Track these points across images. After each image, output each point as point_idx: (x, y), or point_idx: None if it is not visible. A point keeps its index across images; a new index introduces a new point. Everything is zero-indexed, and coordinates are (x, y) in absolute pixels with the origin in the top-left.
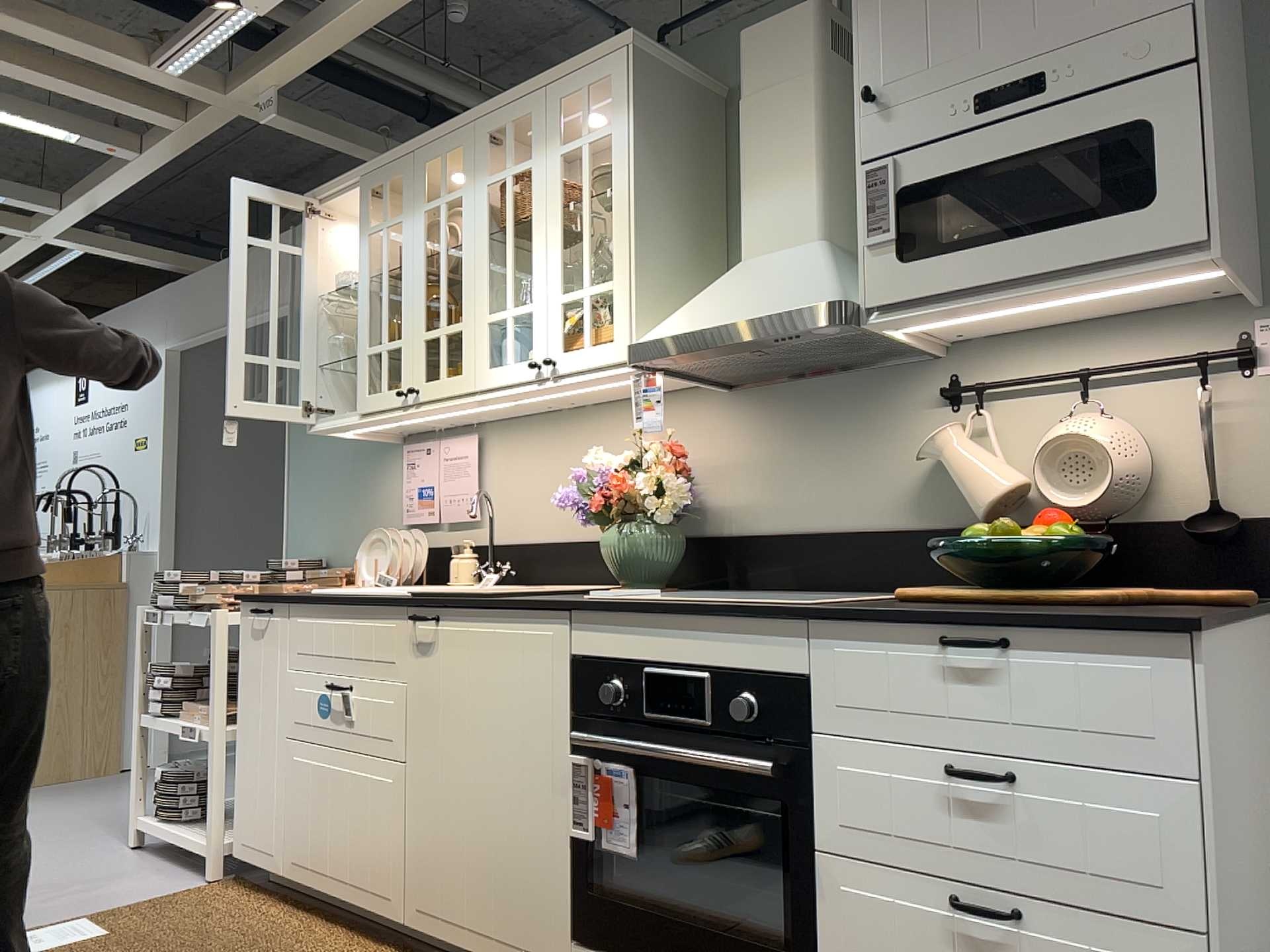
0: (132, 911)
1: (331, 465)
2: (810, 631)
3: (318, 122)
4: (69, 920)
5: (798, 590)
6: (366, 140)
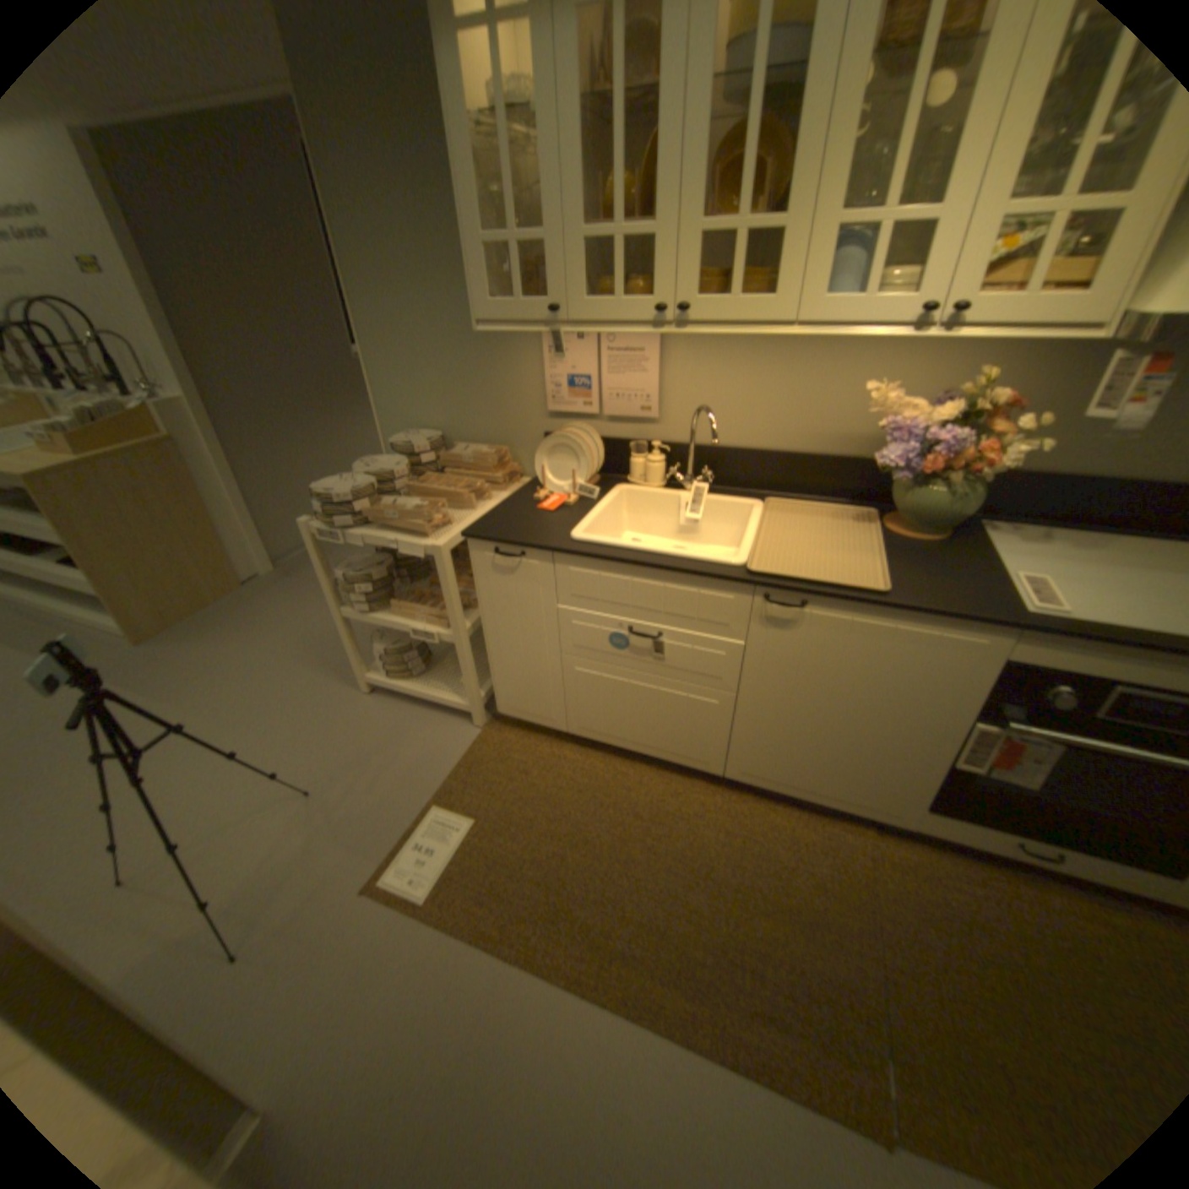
0: (460, 784)
1: (424, 332)
2: None
3: None
4: (421, 810)
5: (1058, 522)
6: None
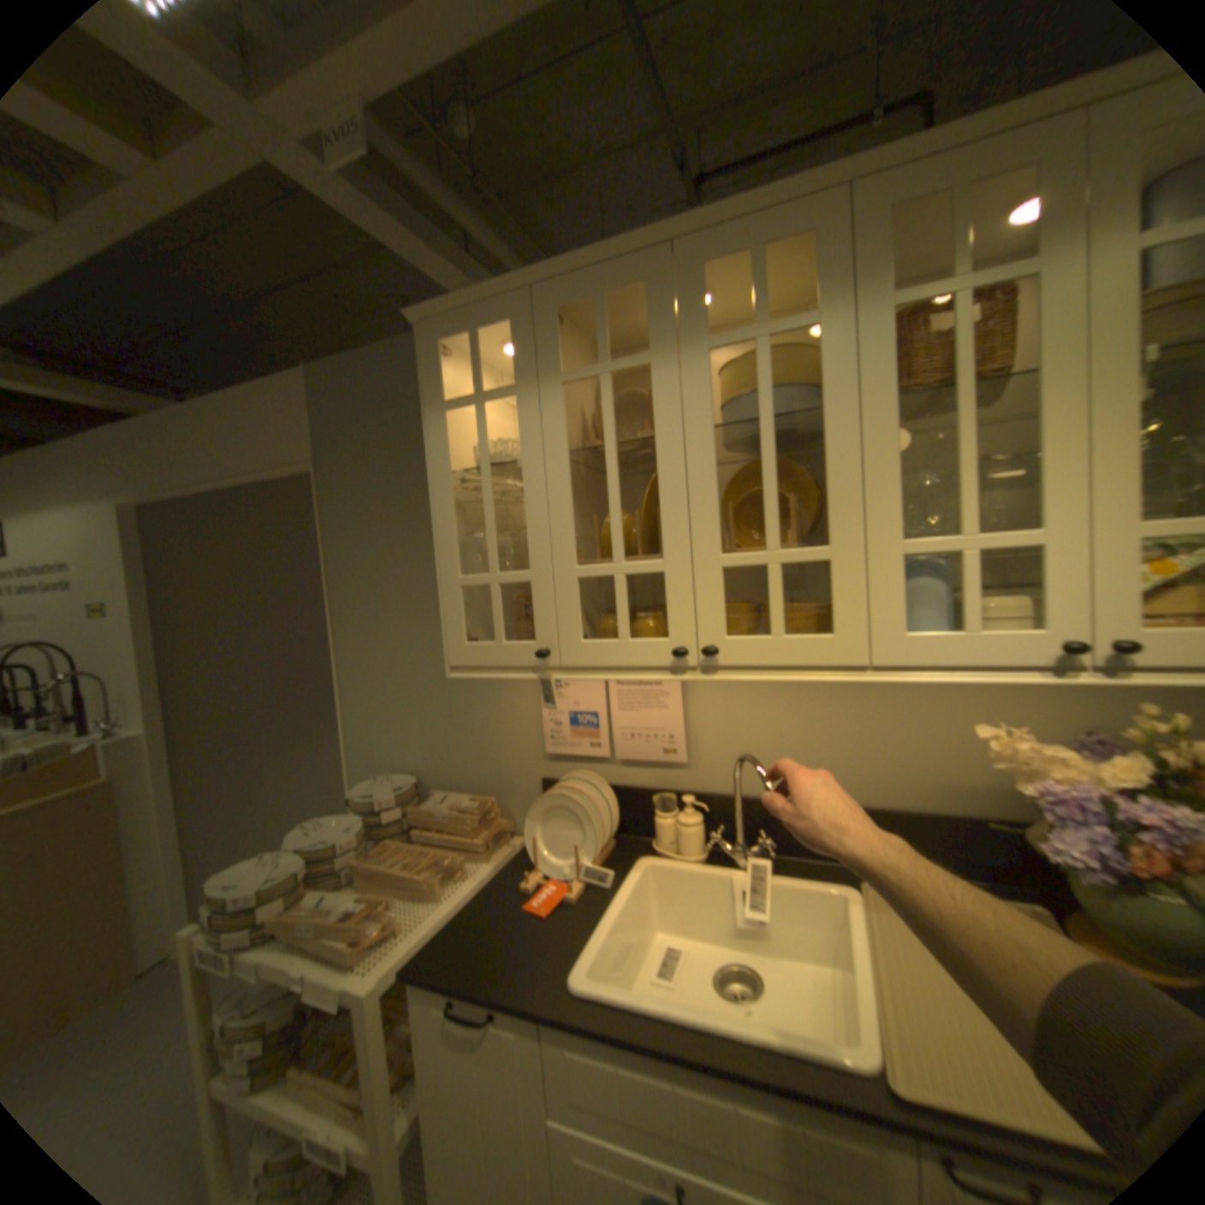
0: None
1: (408, 665)
2: None
3: (384, 196)
4: None
5: None
6: (440, 243)
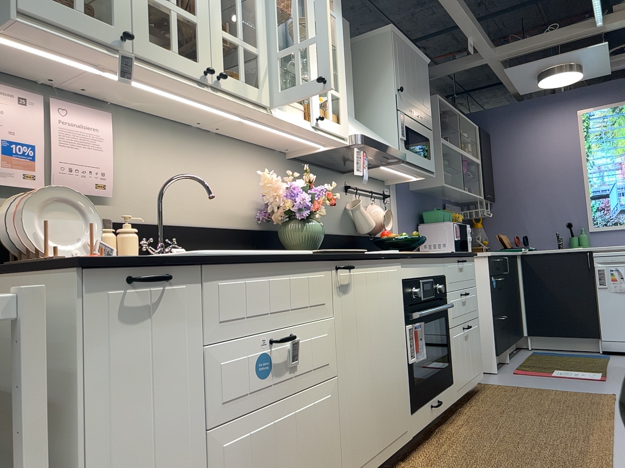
0: None
1: None
2: (445, 261)
3: None
4: None
5: None
6: None
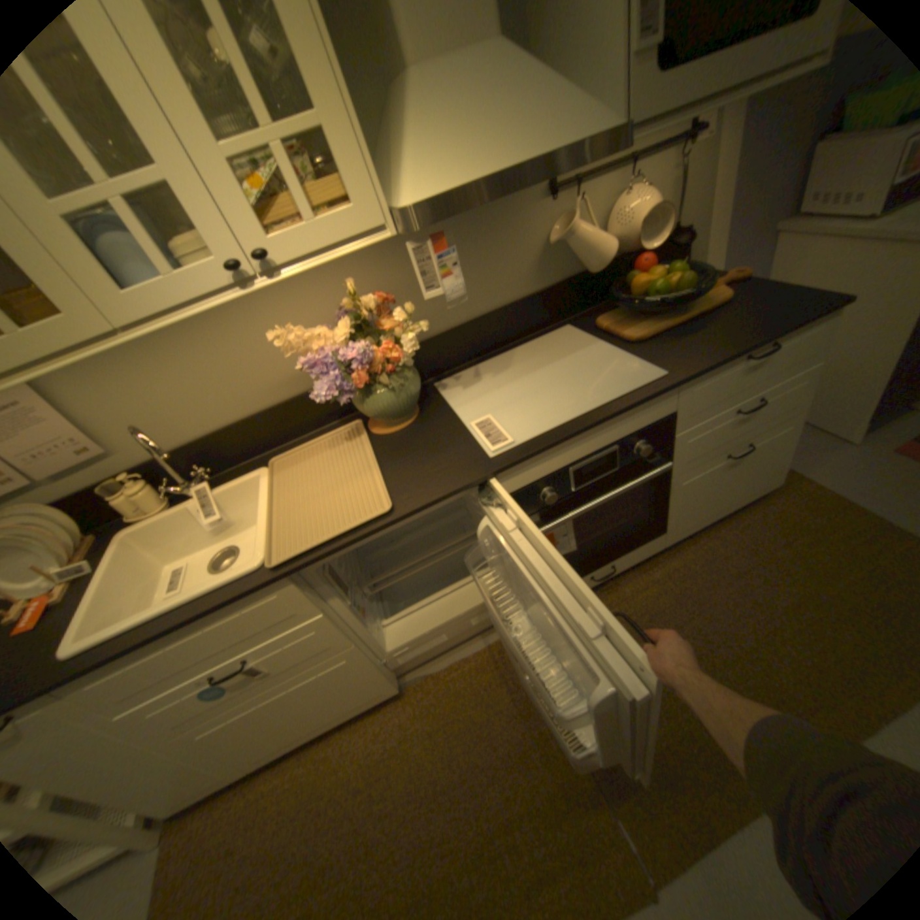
0: None
1: None
2: (680, 389)
3: None
4: None
5: (478, 358)
6: None
